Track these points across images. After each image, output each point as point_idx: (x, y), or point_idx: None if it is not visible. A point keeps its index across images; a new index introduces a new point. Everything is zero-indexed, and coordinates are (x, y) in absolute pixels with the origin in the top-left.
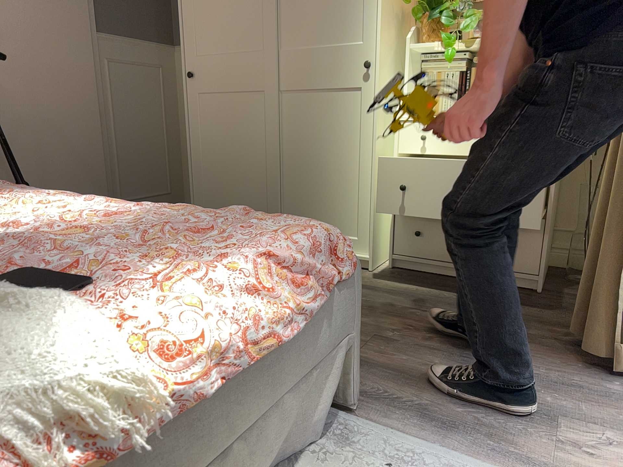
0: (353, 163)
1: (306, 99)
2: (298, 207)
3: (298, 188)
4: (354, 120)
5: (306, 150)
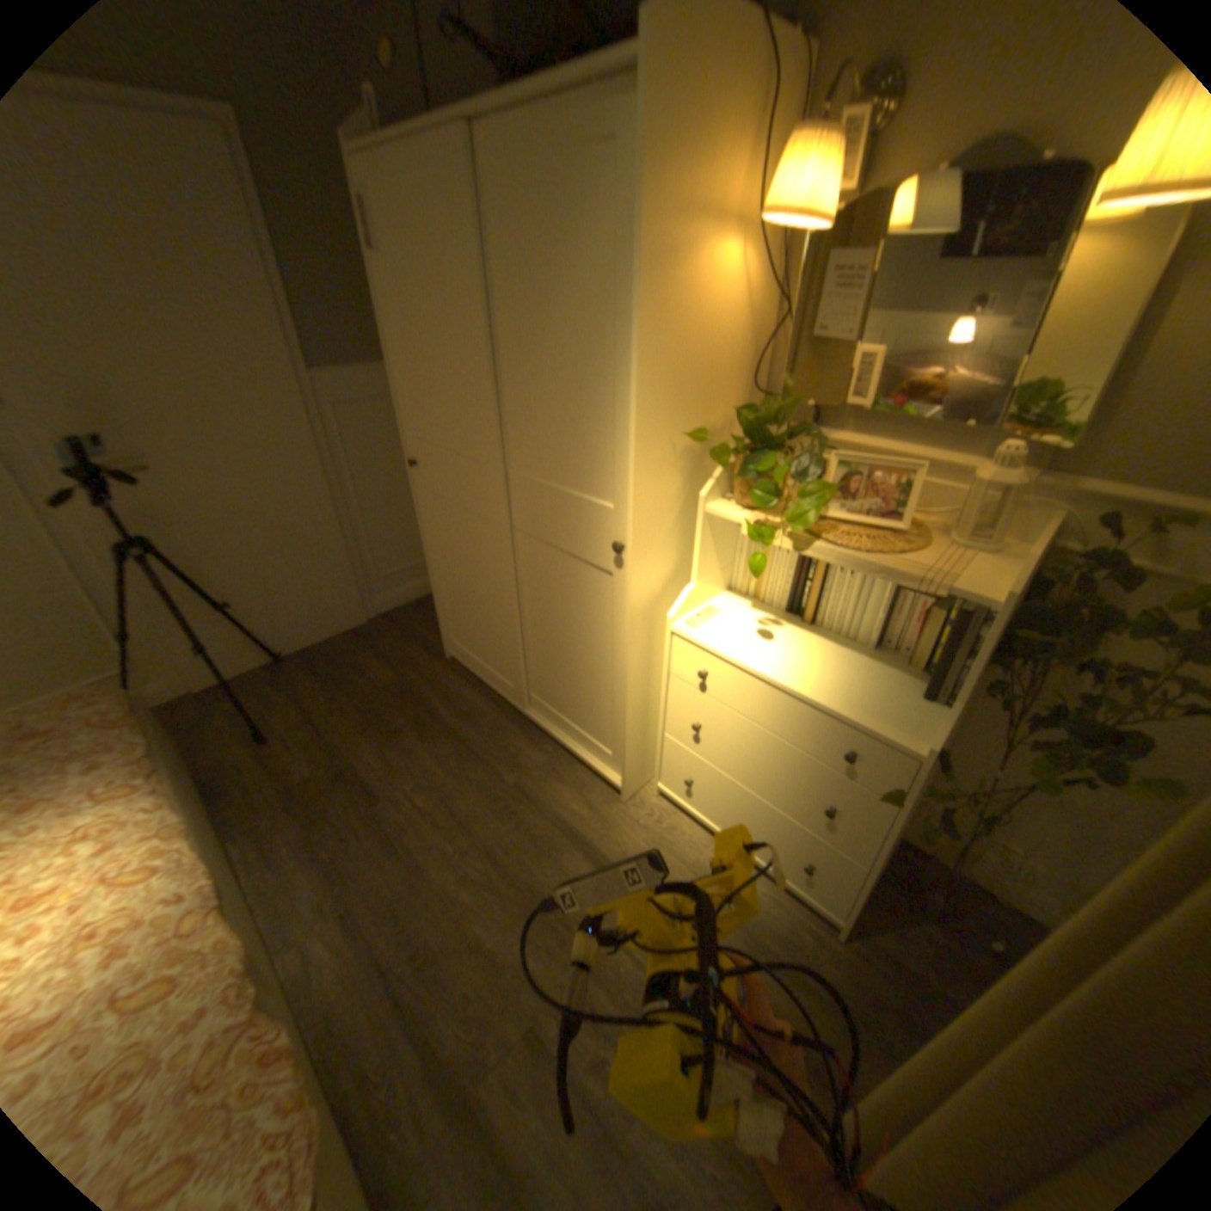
0: (604, 664)
1: (545, 553)
2: (545, 679)
3: (543, 658)
4: (604, 612)
5: (549, 618)
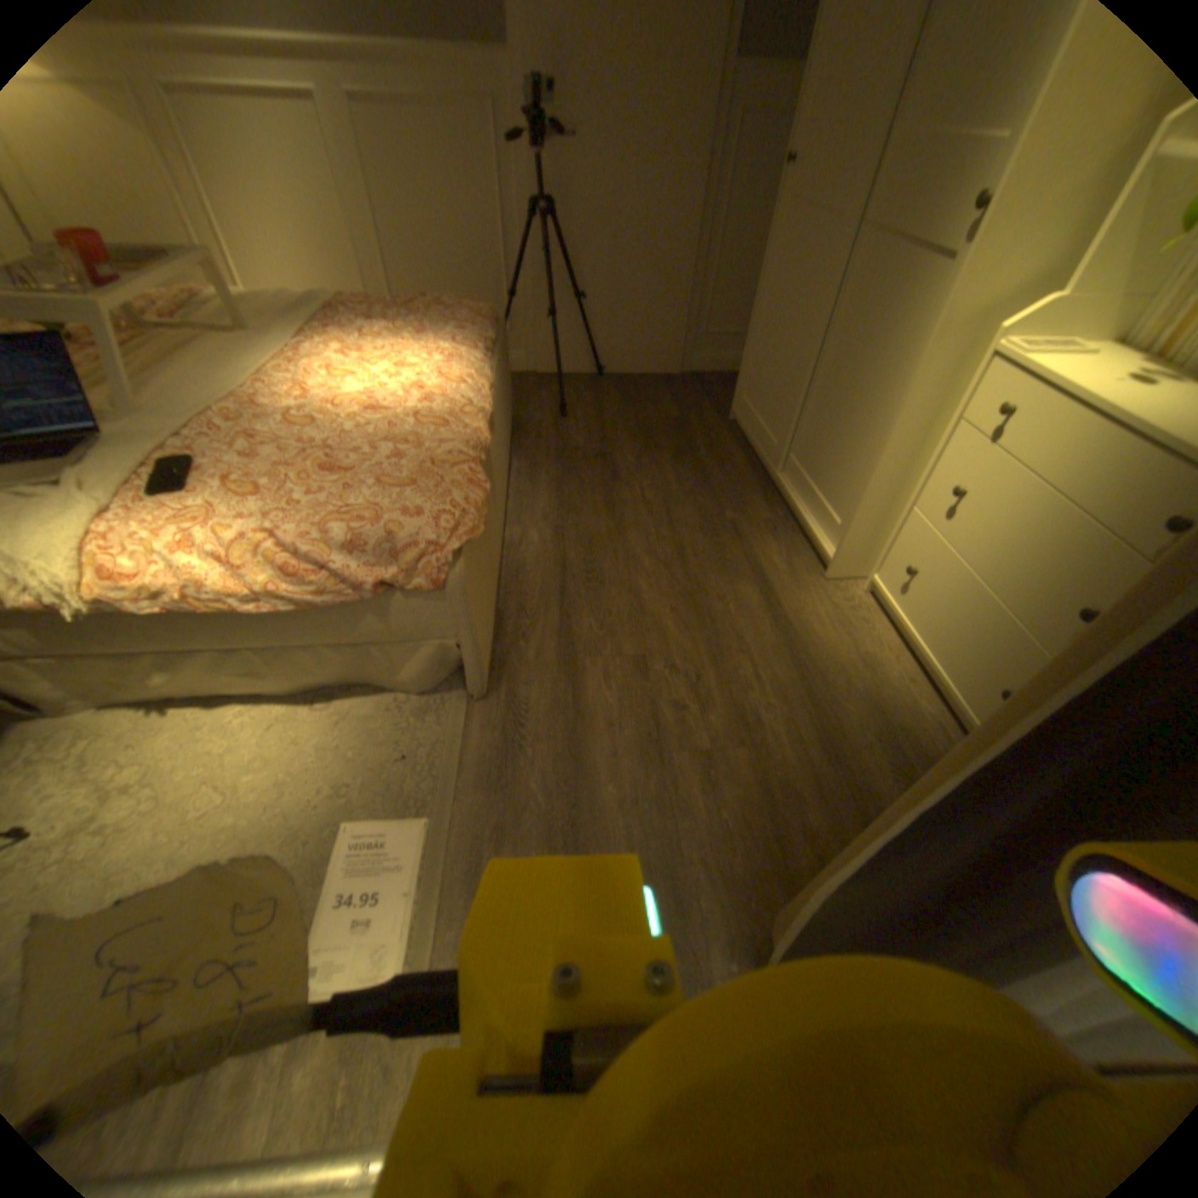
0: (887, 401)
1: (887, 249)
2: (814, 434)
3: (823, 406)
4: (921, 321)
5: (852, 348)
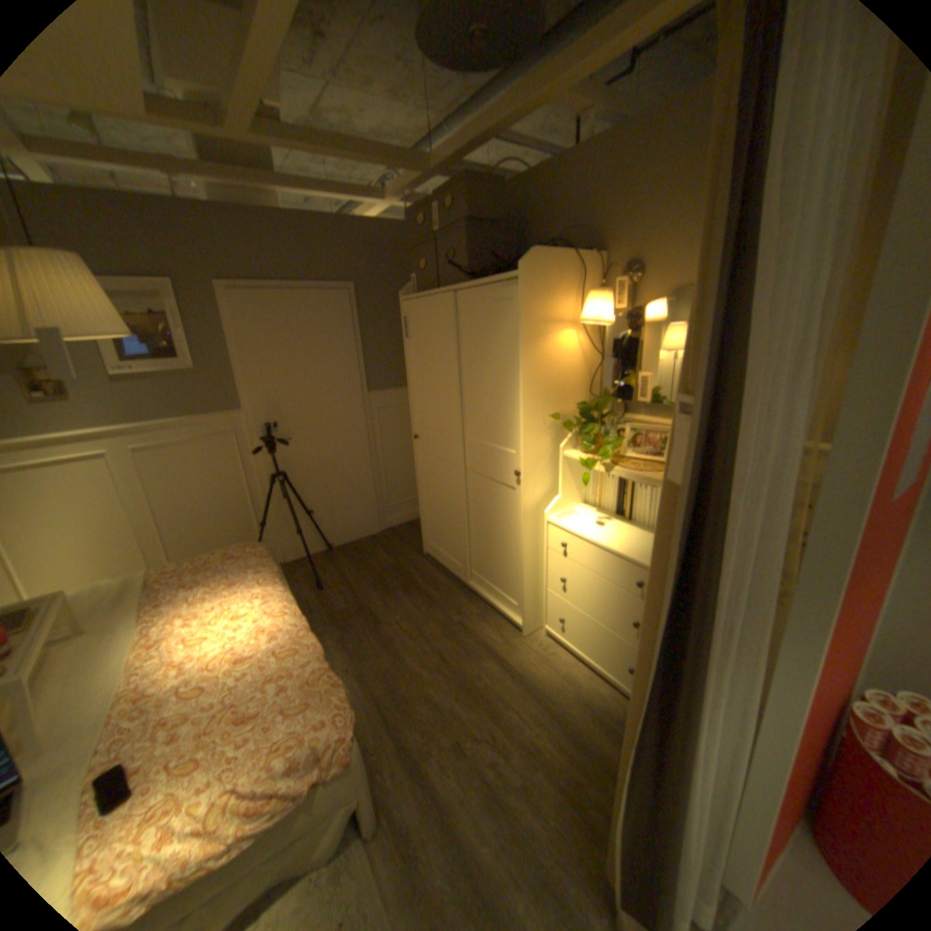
0: (513, 544)
1: (483, 481)
2: (481, 559)
3: (480, 546)
4: (512, 511)
5: (484, 520)
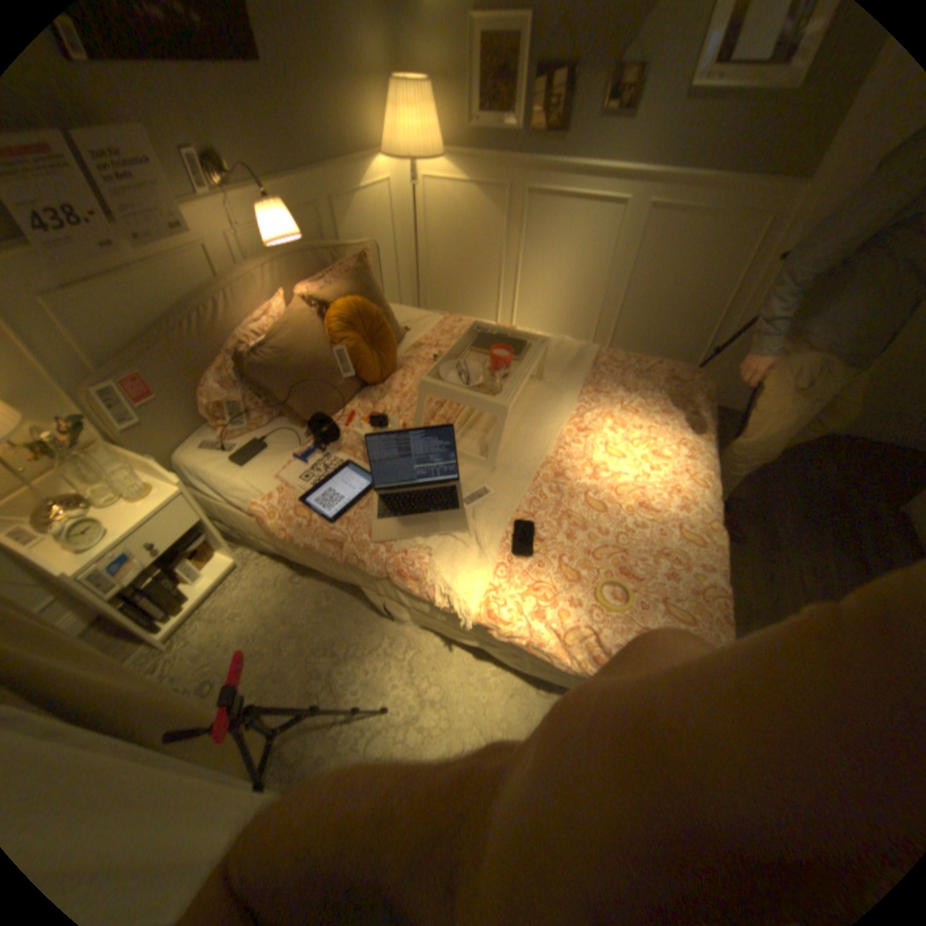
0: None
1: None
2: None
3: None
4: None
5: None
